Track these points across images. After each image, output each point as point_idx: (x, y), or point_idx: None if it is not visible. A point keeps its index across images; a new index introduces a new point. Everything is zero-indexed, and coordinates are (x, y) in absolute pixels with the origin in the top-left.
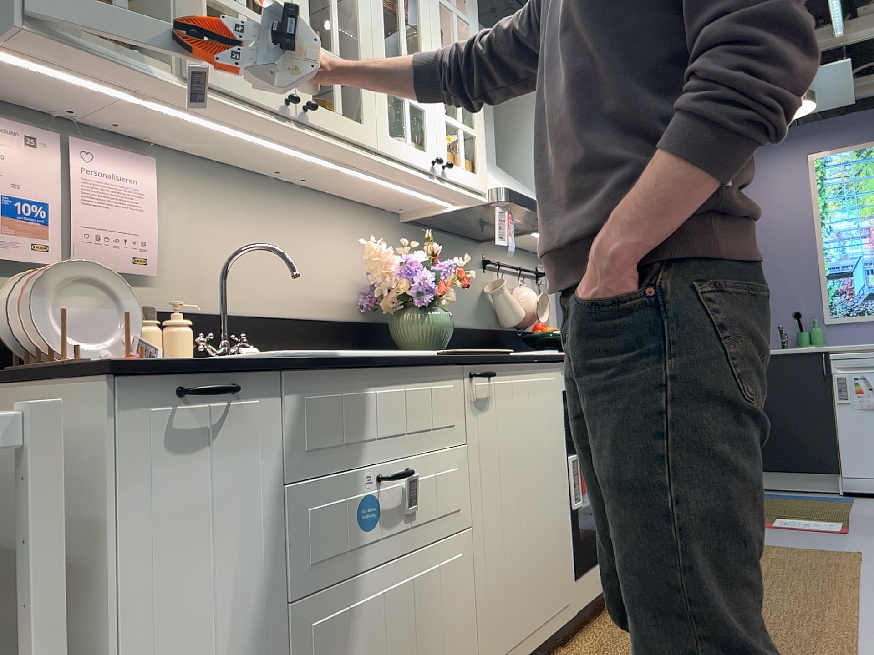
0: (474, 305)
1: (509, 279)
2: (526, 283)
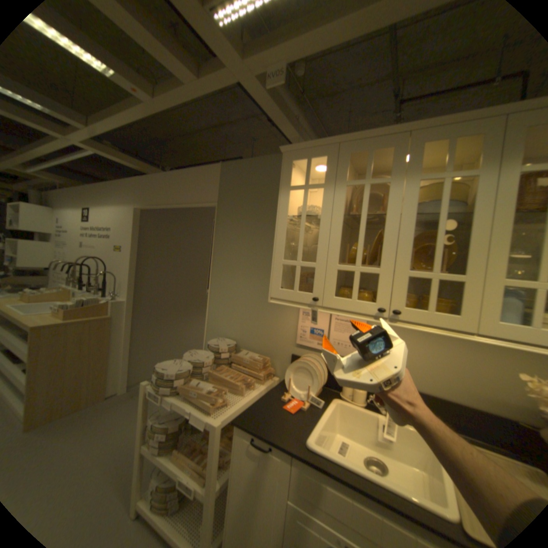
0: None
1: None
2: None
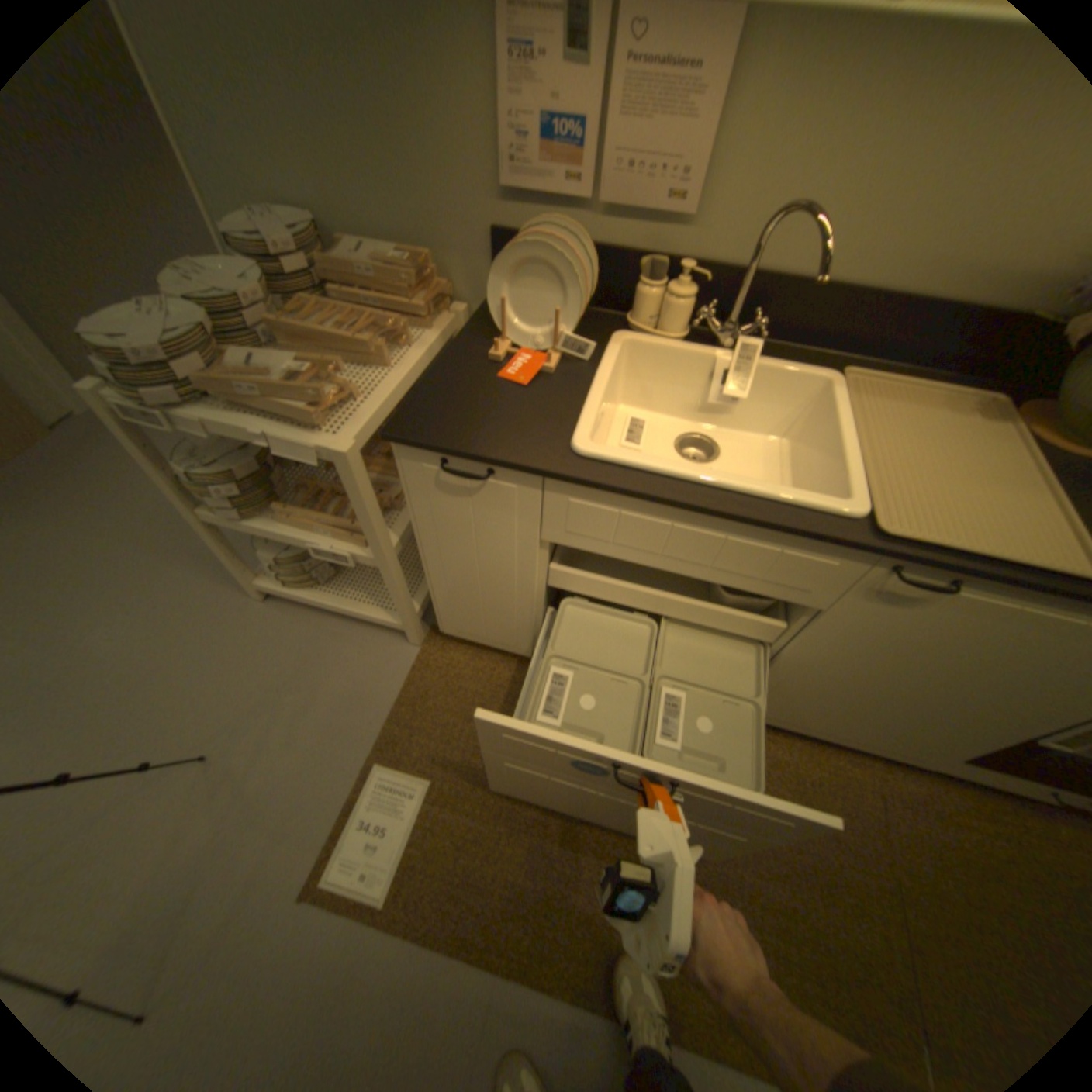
0: None
1: None
2: None
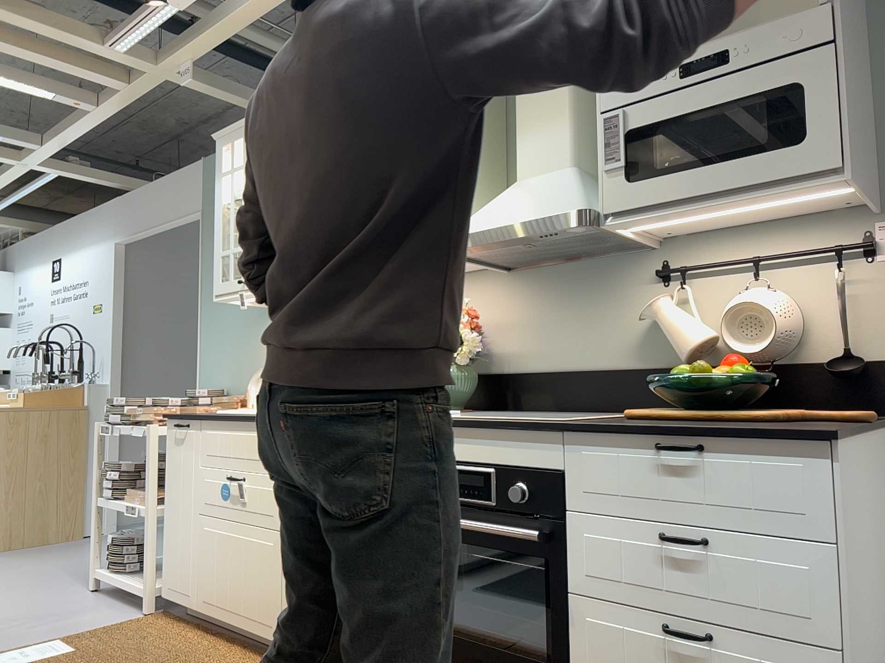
0: (629, 338)
1: (736, 282)
2: (800, 275)
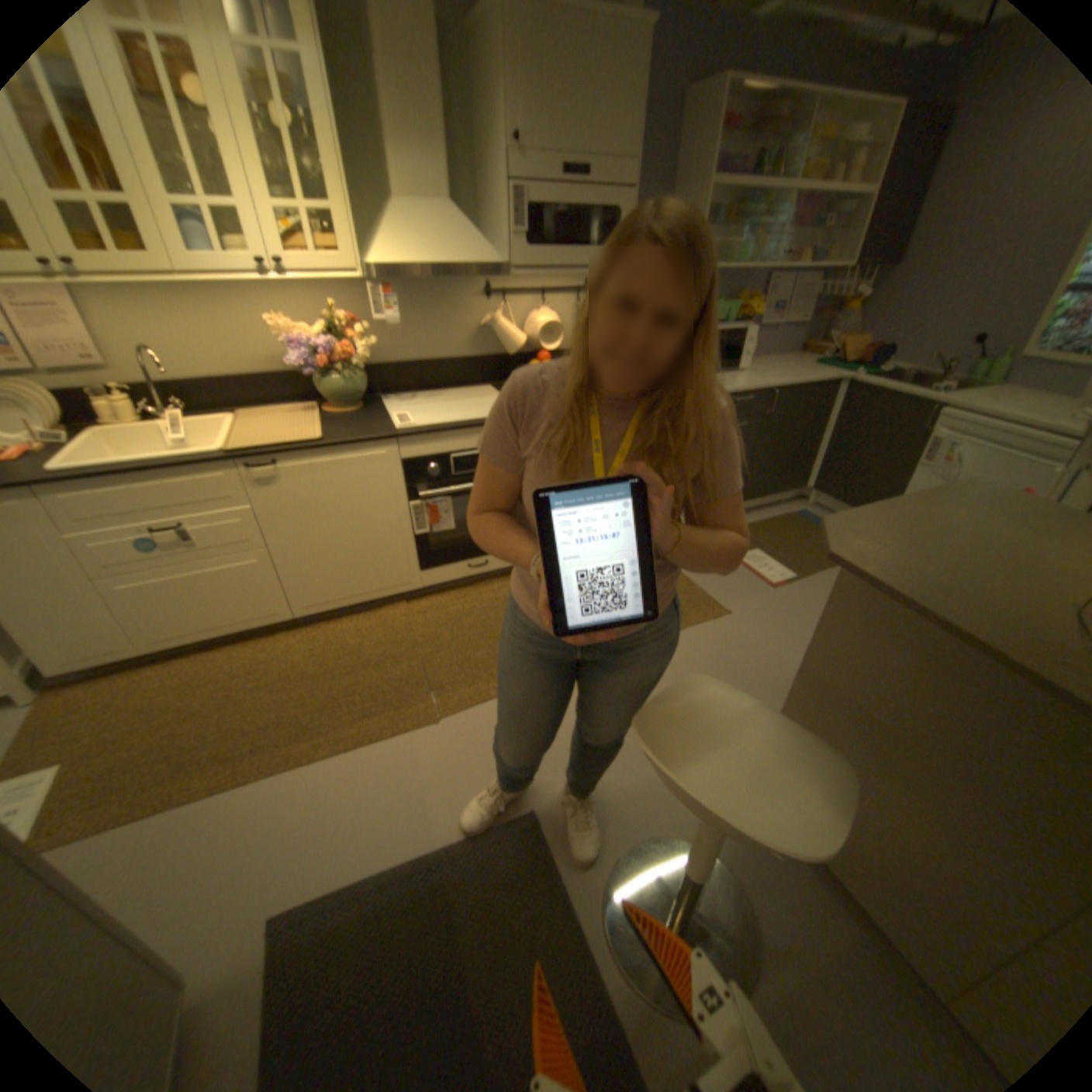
0: (467, 337)
1: (529, 303)
2: (559, 301)
